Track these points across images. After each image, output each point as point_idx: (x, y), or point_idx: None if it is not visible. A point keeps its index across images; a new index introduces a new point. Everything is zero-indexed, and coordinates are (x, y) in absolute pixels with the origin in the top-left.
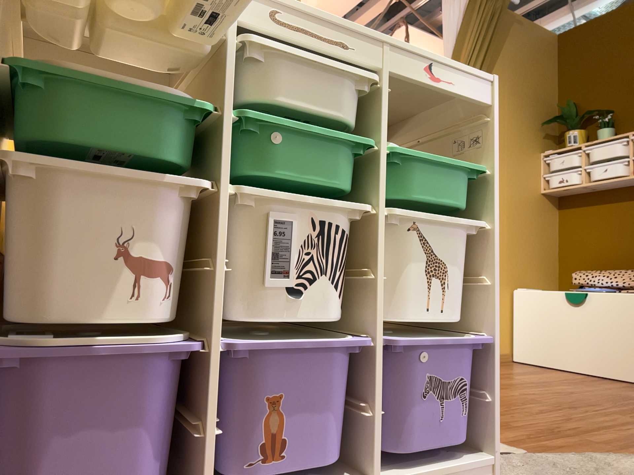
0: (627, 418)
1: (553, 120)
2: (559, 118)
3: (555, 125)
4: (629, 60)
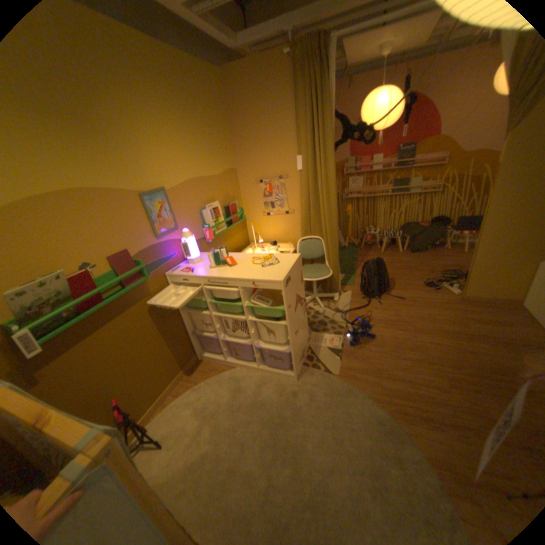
0: (444, 389)
1: None
2: None
3: None
4: None
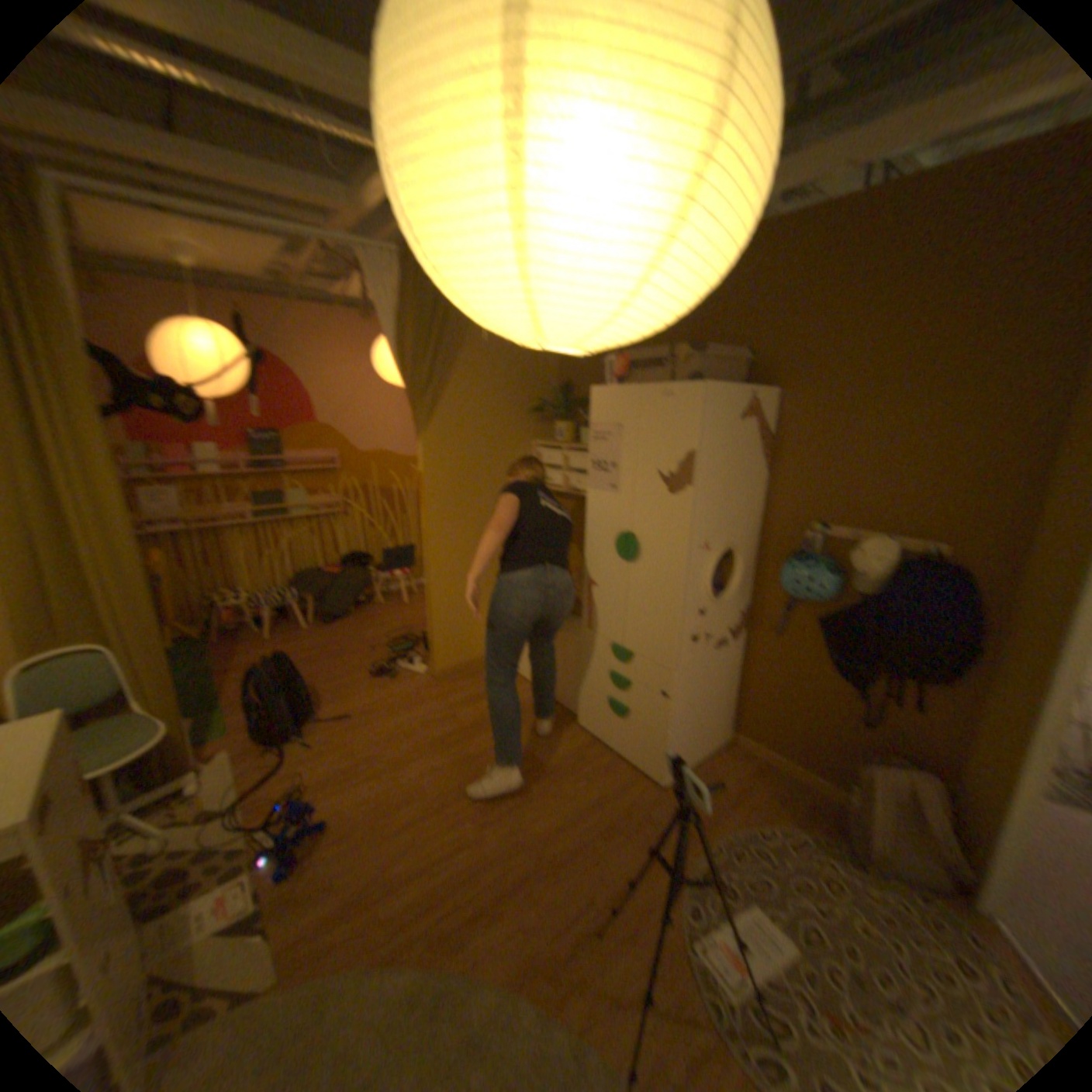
0: (473, 843)
1: (550, 407)
2: (553, 408)
3: (551, 414)
4: None
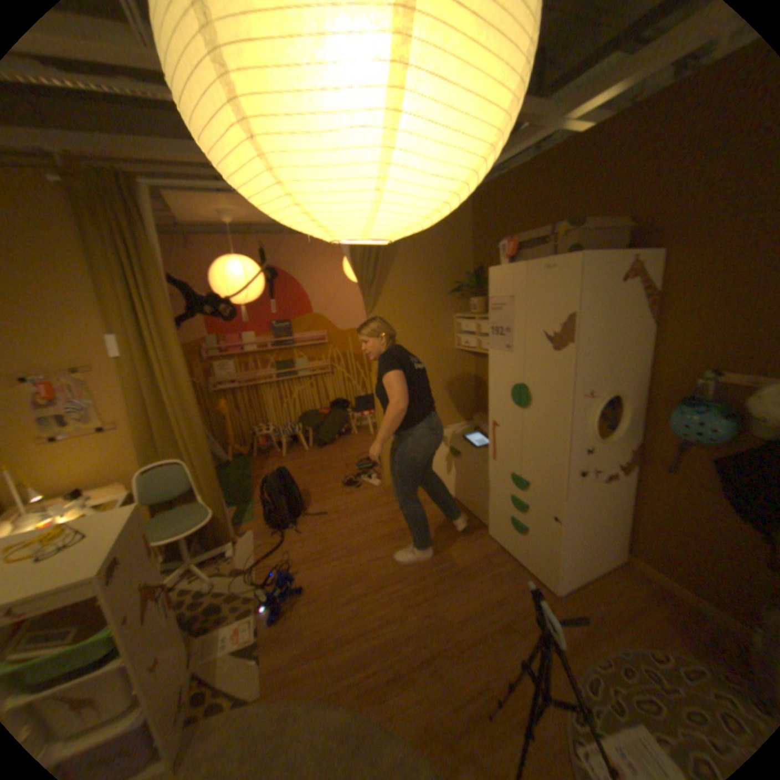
0: (398, 618)
1: (464, 286)
2: (466, 286)
3: (465, 291)
4: (521, 228)
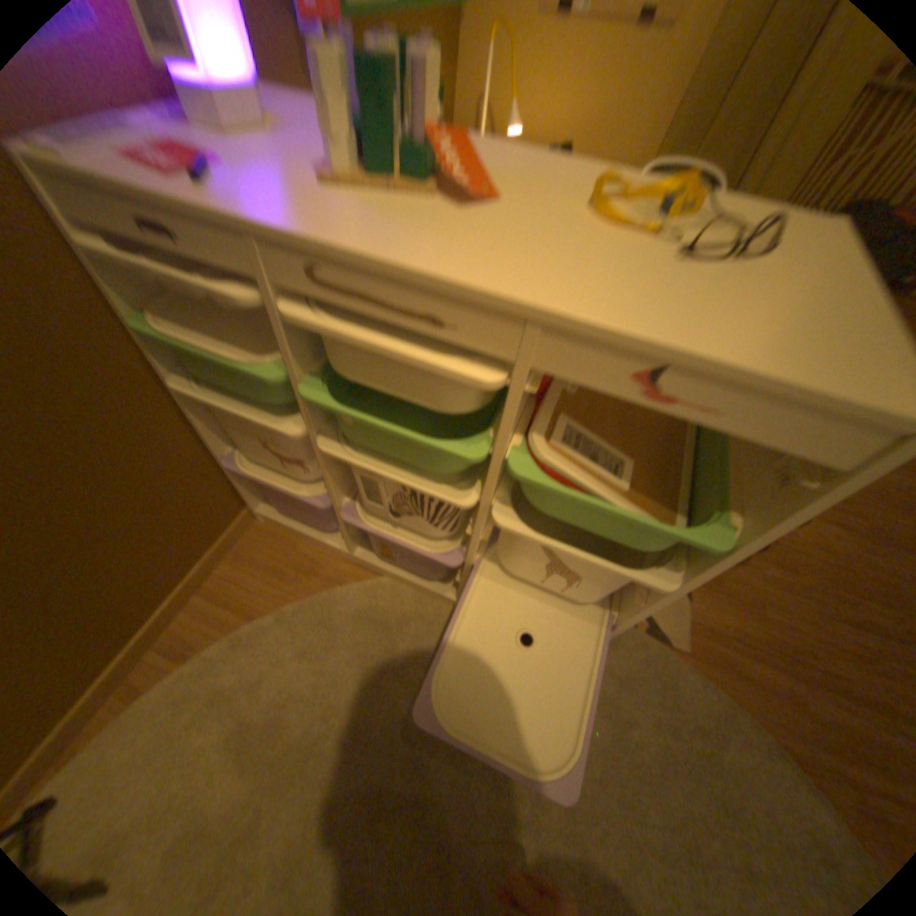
0: None
1: None
2: None
3: None
4: None
